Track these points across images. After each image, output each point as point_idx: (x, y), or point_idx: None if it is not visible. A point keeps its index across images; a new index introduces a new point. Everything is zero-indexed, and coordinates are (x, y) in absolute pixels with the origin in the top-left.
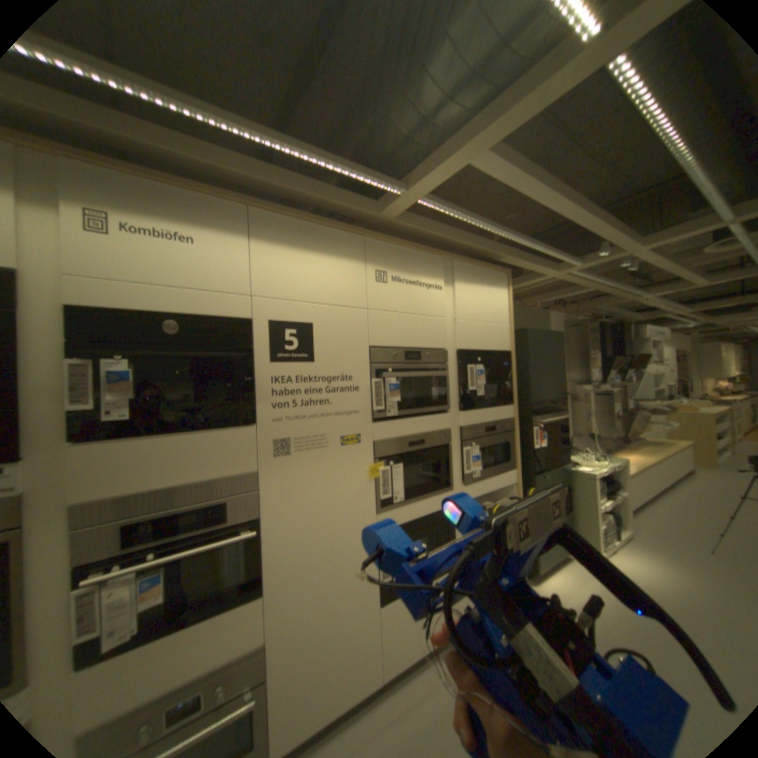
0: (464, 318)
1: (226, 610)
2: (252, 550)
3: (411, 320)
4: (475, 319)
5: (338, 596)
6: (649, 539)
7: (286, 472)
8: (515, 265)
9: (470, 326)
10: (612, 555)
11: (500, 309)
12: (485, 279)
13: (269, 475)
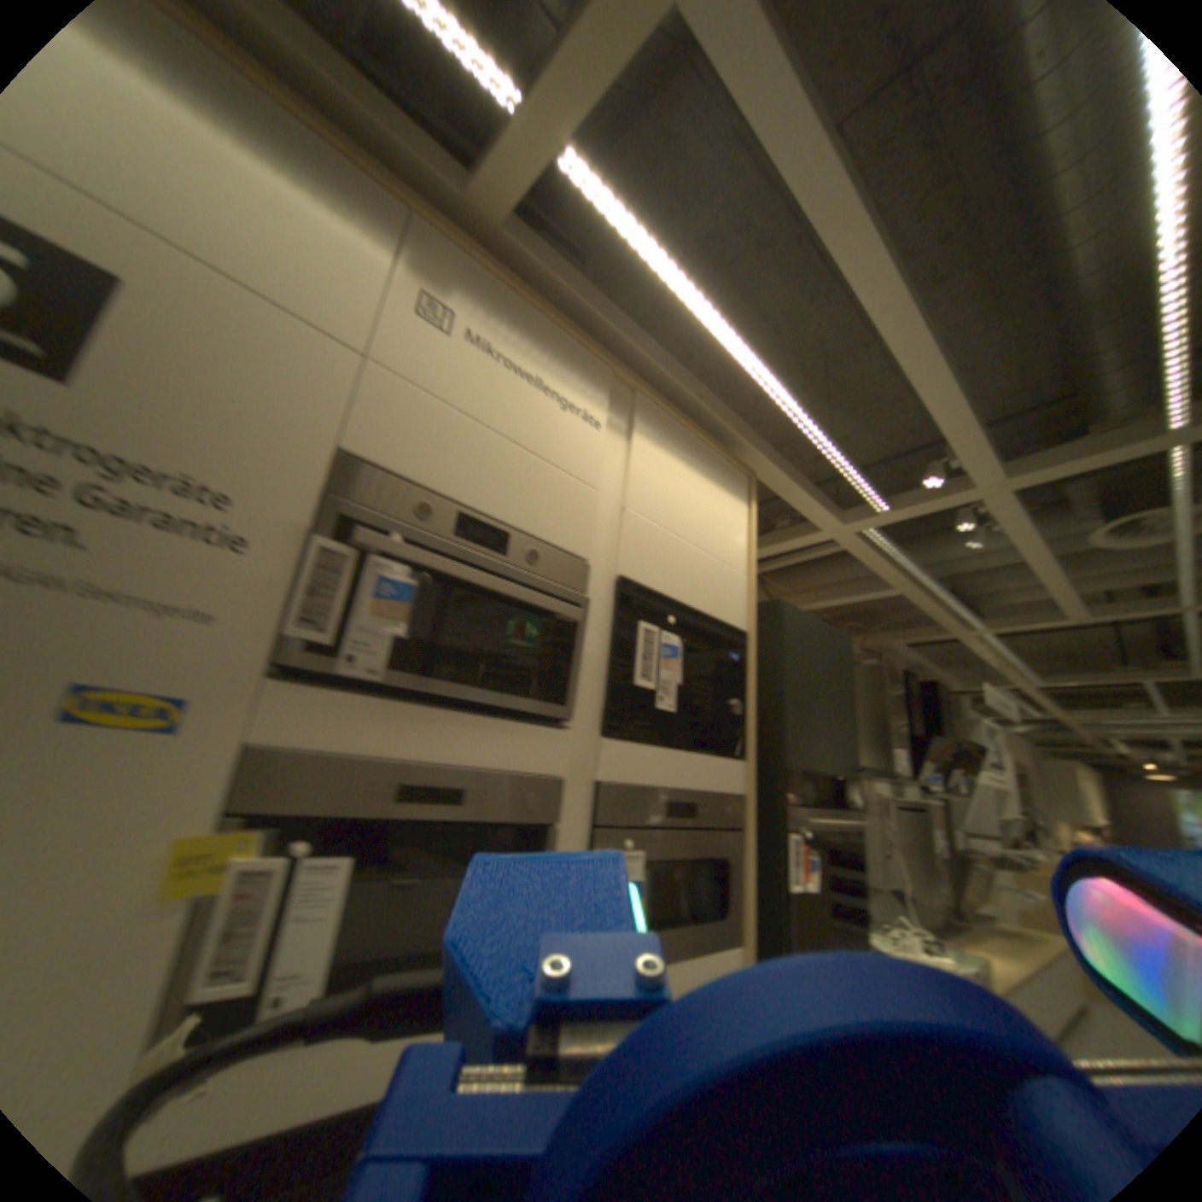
0: (651, 517)
1: None
2: None
3: (508, 455)
4: (676, 531)
5: None
6: None
7: None
8: (766, 480)
9: (662, 539)
10: None
11: (732, 537)
12: (706, 465)
13: None
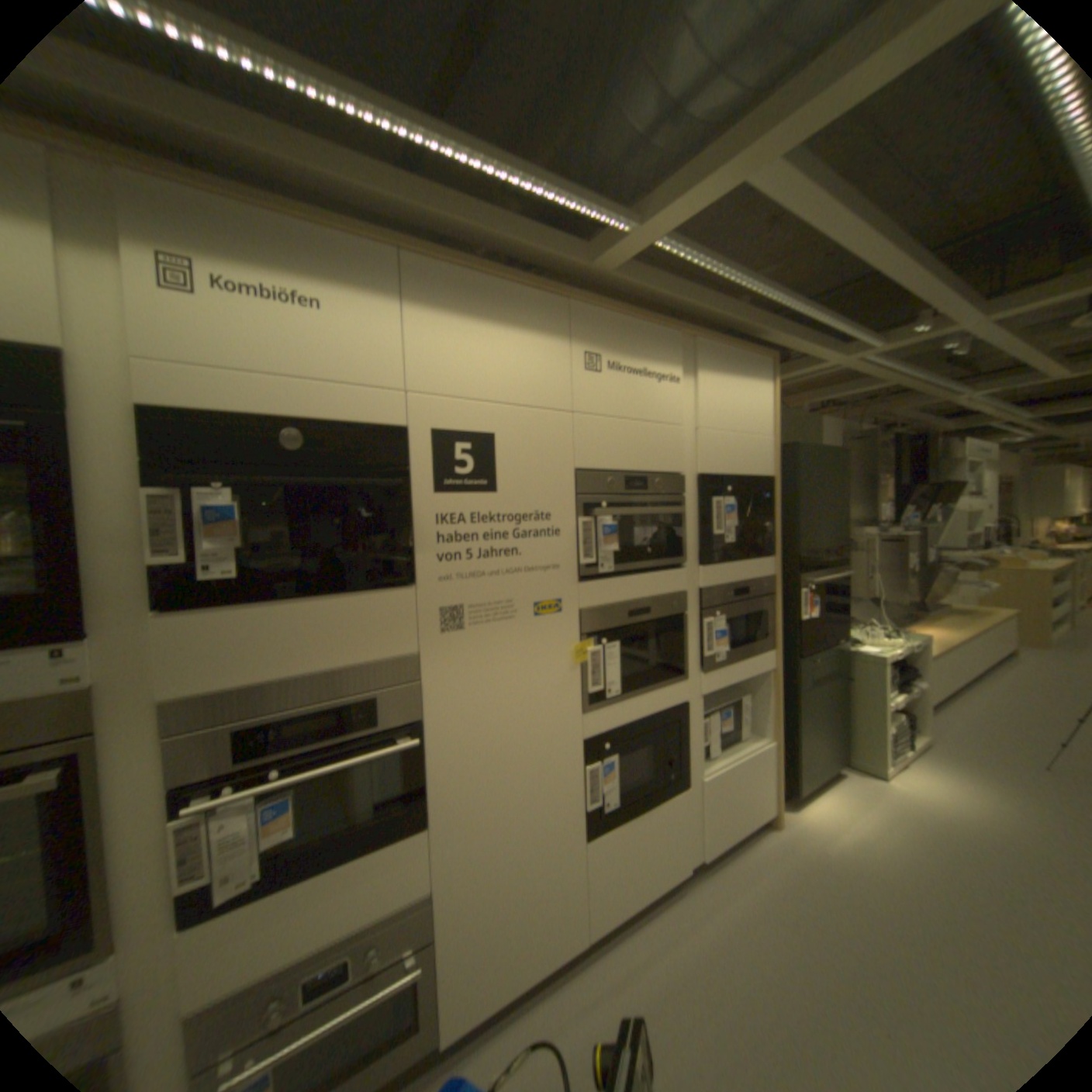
0: (711, 426)
1: (379, 848)
2: (413, 766)
3: (636, 429)
4: (726, 428)
5: (530, 829)
6: (955, 748)
7: (459, 655)
8: (784, 344)
9: (719, 438)
10: (902, 771)
11: (762, 412)
12: (743, 366)
13: (435, 658)
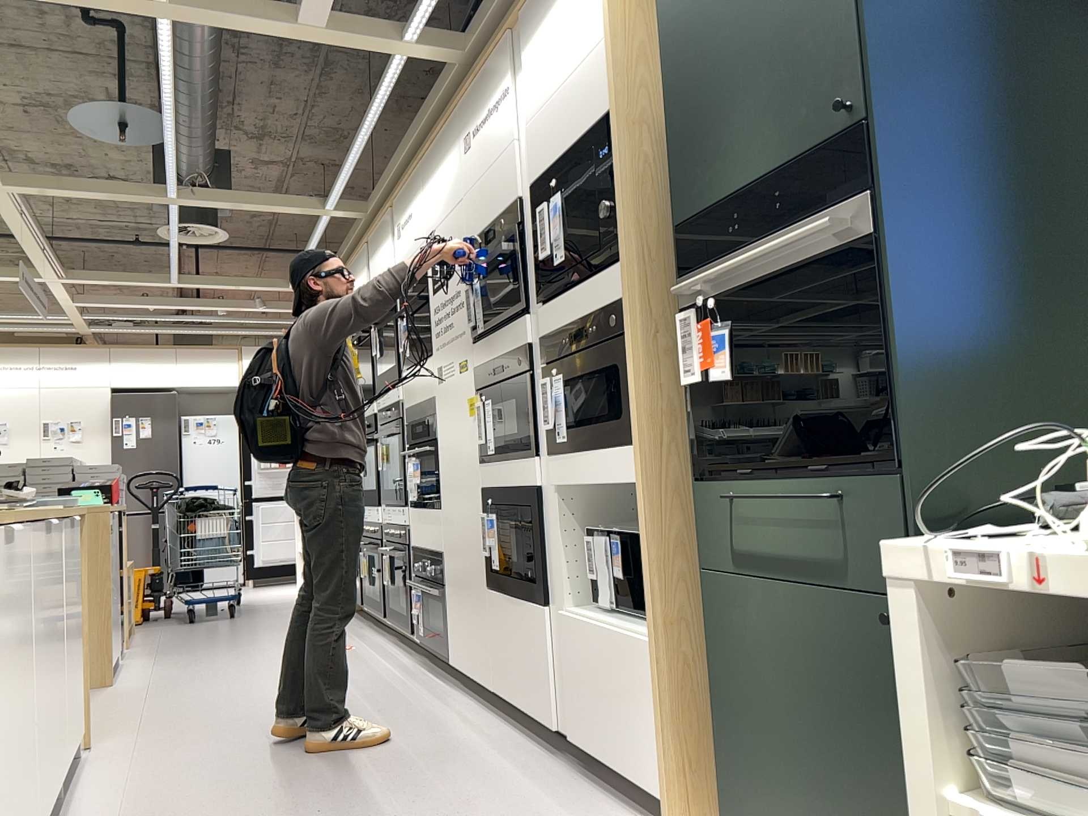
0: (537, 109)
1: (432, 509)
2: (436, 466)
3: (488, 177)
4: (551, 93)
5: (466, 545)
6: None
7: (441, 399)
8: None
9: (544, 117)
10: None
11: (590, 11)
12: None
13: (436, 400)
